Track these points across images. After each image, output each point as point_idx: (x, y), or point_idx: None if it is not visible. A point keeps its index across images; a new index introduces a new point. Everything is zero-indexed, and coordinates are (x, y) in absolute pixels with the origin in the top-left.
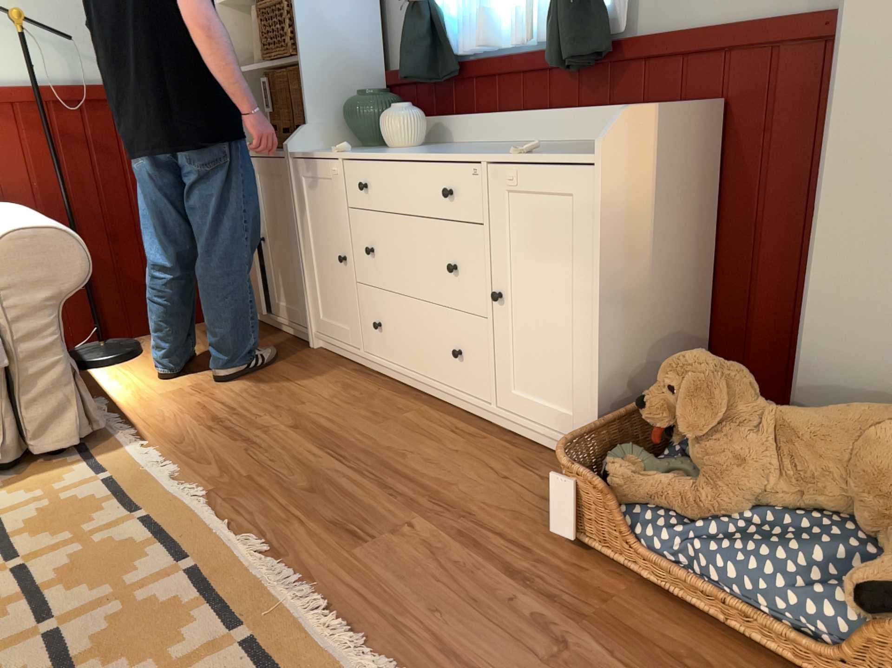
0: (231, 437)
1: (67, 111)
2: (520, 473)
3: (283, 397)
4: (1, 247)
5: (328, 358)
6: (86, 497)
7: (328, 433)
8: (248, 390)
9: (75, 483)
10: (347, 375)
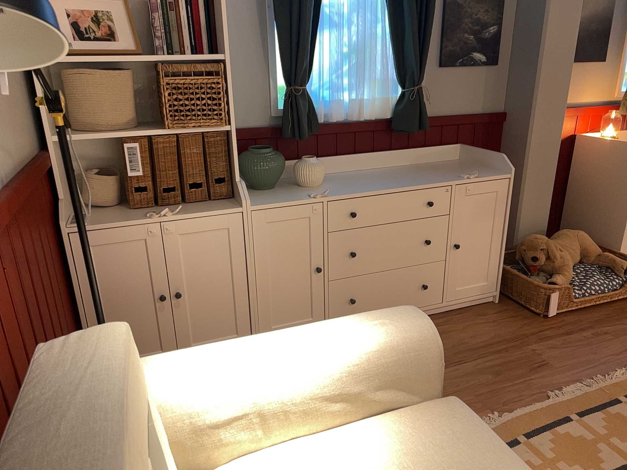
0: None
1: (6, 221)
2: (489, 318)
3: None
4: (433, 340)
5: None
6: None
7: None
8: None
9: None
10: None
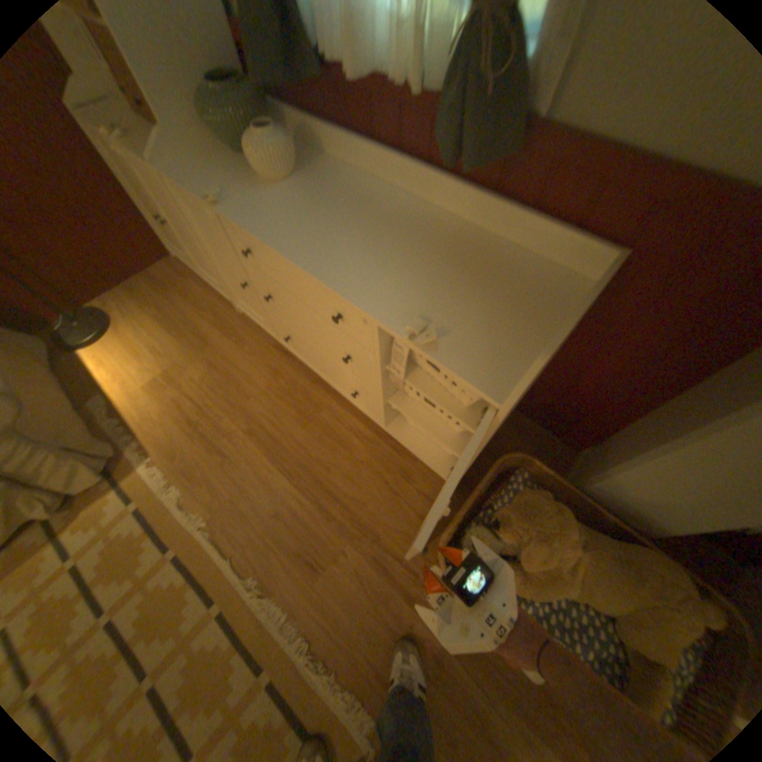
0: (207, 449)
1: None
2: (404, 487)
3: (232, 389)
4: None
5: (254, 328)
6: (125, 537)
7: (273, 441)
8: (204, 379)
9: (112, 519)
10: (272, 354)
